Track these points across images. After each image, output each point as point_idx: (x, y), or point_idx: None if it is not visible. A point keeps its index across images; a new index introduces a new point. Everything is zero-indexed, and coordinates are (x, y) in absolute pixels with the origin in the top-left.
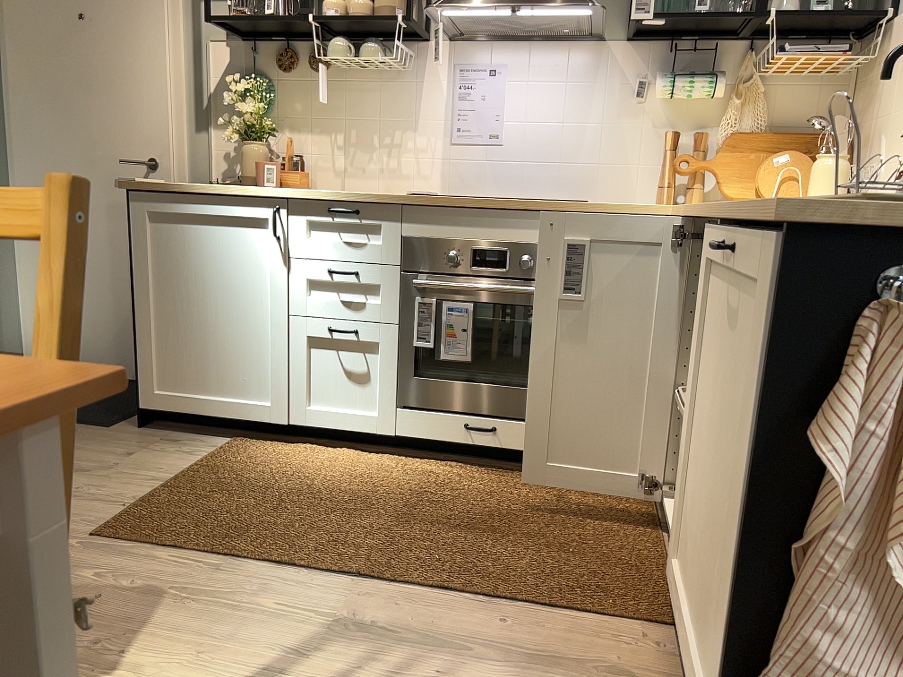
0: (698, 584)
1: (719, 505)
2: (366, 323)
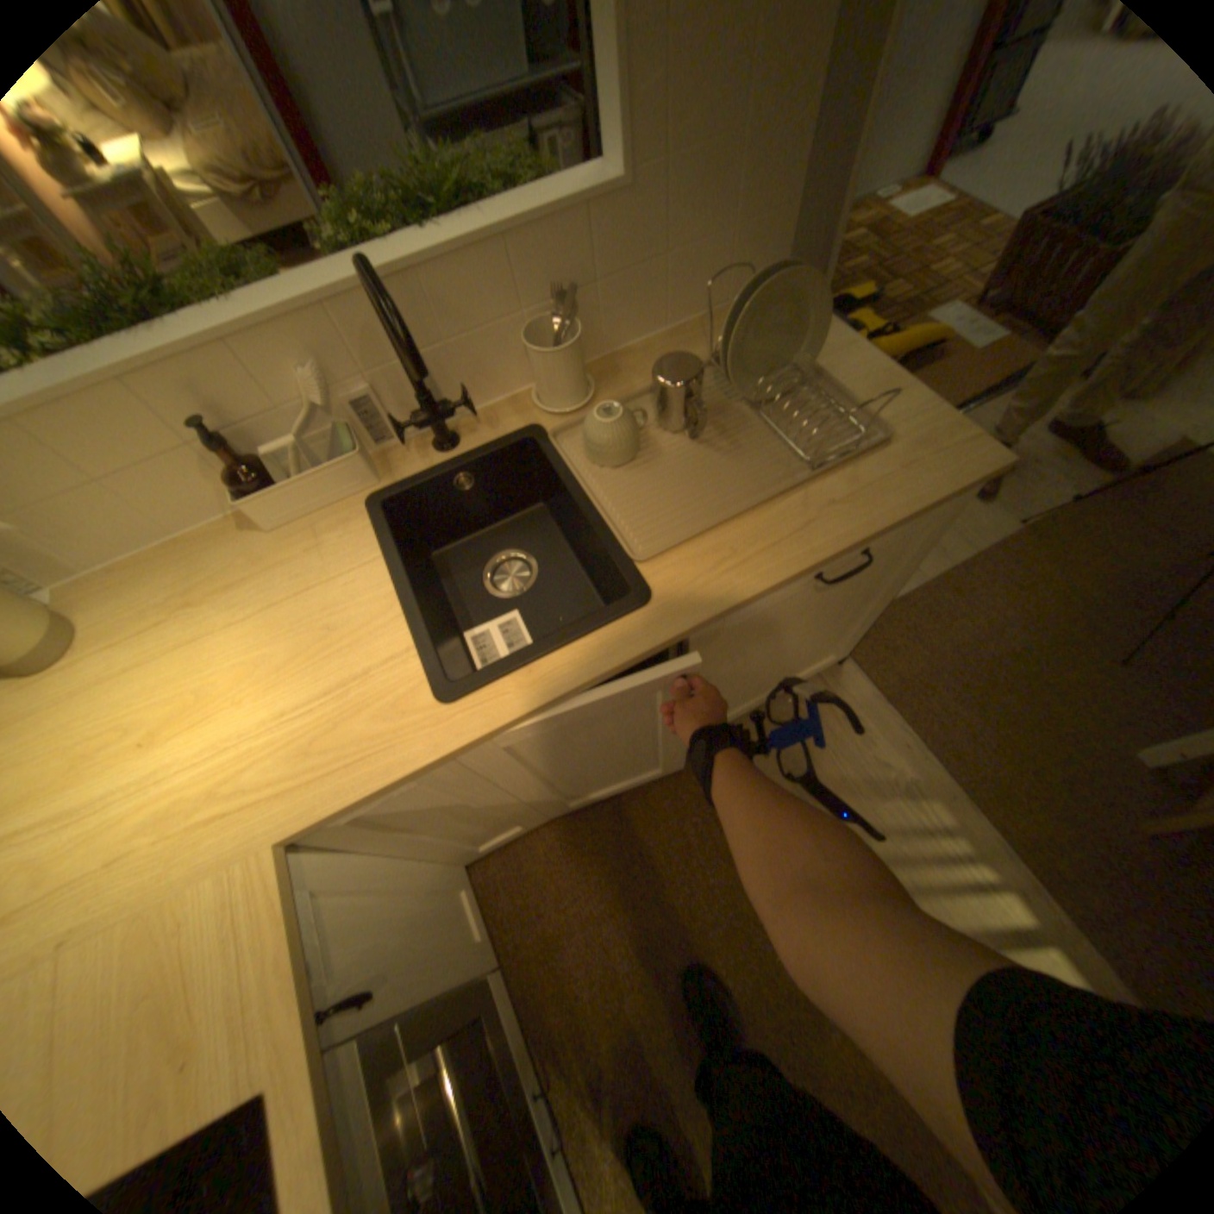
0: (772, 682)
1: (819, 636)
2: None
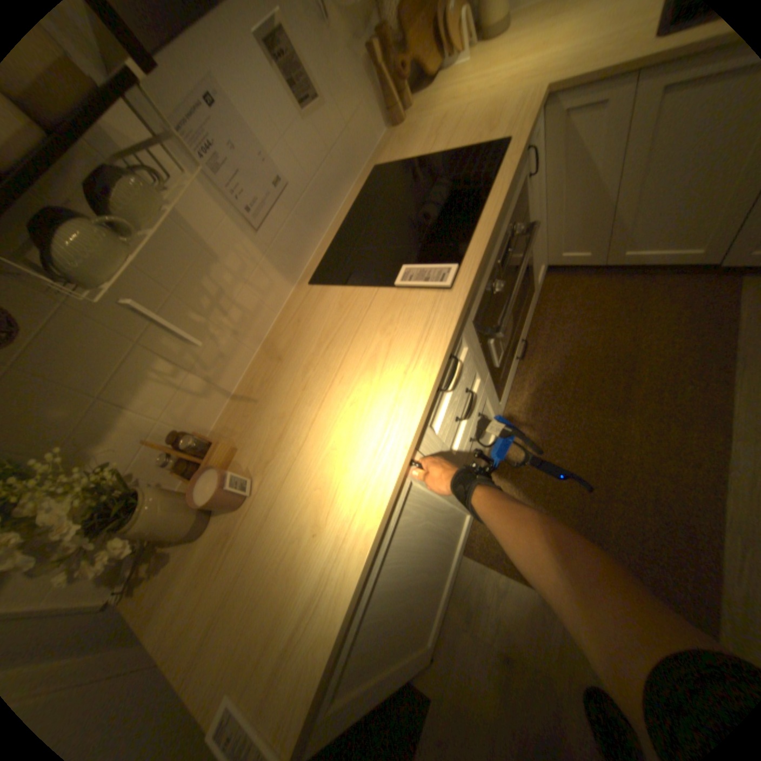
0: None
1: None
2: (479, 402)
